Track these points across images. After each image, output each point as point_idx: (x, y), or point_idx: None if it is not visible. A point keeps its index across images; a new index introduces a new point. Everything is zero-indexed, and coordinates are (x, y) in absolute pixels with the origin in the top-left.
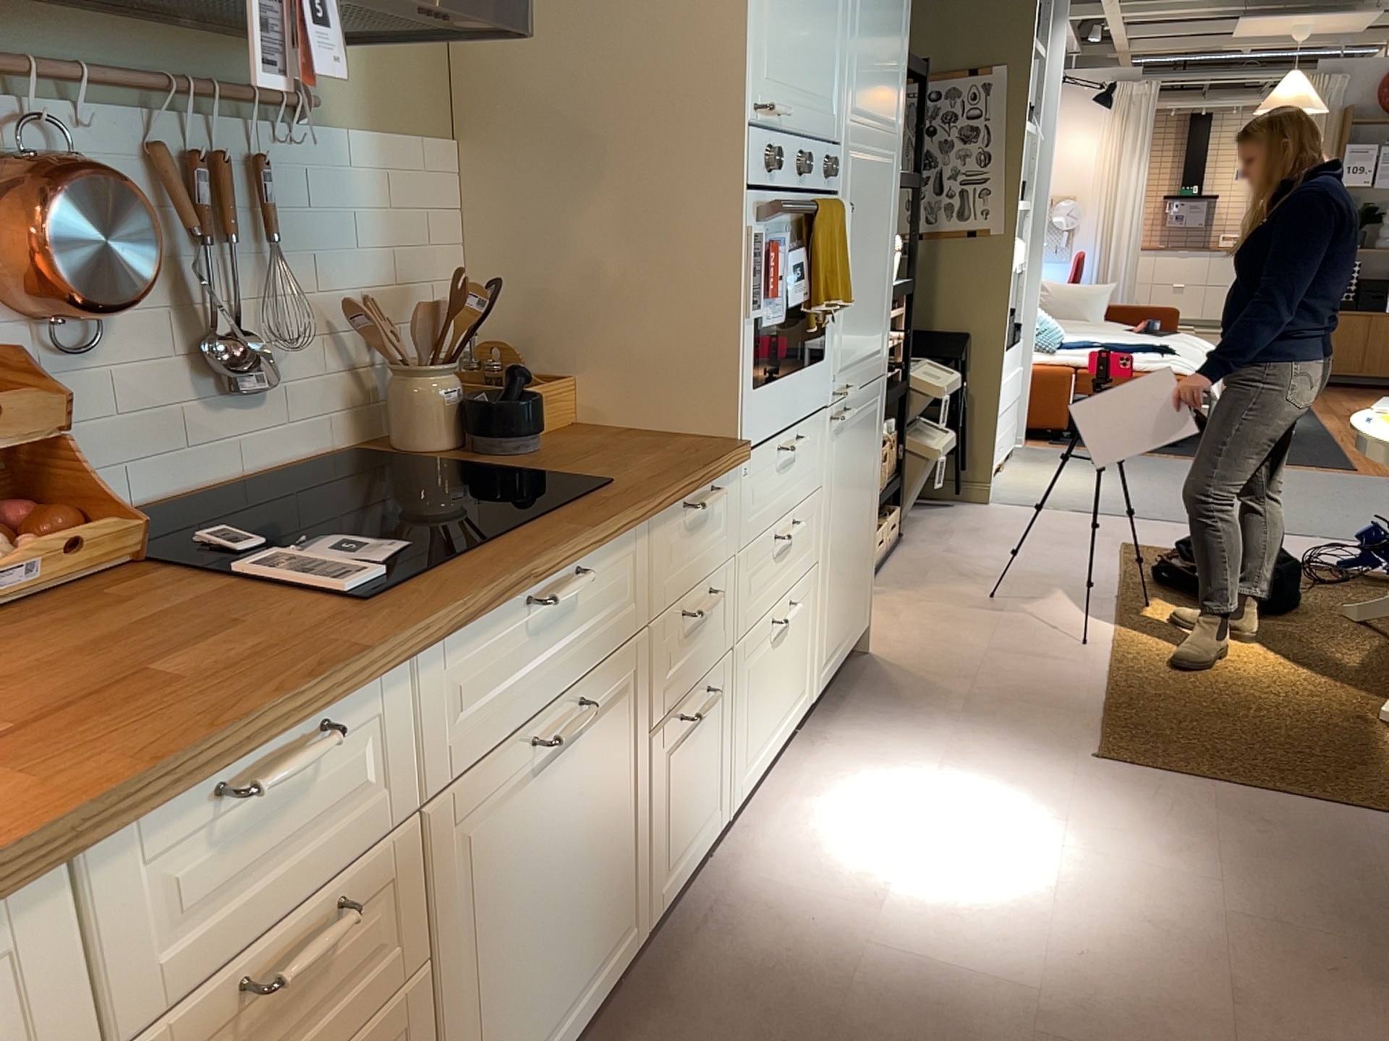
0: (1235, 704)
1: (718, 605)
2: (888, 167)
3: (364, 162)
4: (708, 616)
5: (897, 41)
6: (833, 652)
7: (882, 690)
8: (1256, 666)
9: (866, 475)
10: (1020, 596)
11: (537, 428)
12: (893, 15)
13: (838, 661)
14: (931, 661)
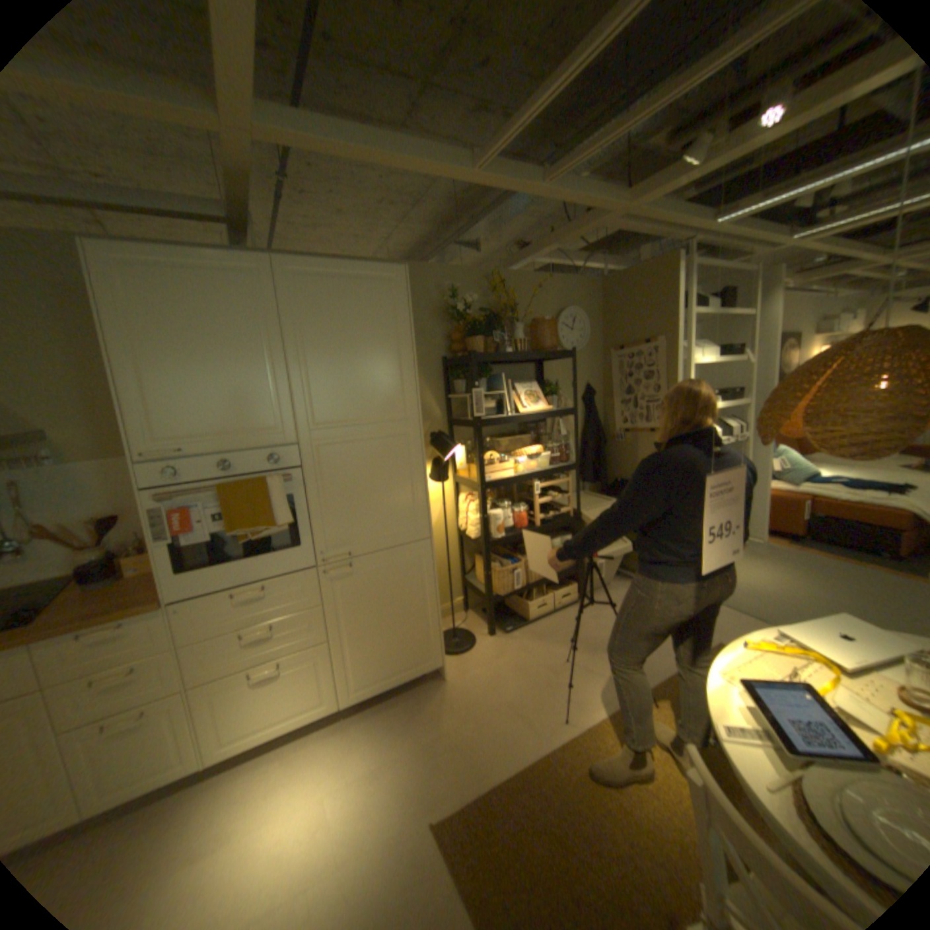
0: (587, 839)
1: (148, 675)
2: (393, 438)
3: (86, 472)
4: (133, 681)
5: (386, 375)
6: (369, 684)
7: (411, 711)
8: (662, 809)
9: (406, 593)
10: (584, 669)
11: (95, 582)
12: (371, 366)
13: (379, 688)
14: (464, 700)
